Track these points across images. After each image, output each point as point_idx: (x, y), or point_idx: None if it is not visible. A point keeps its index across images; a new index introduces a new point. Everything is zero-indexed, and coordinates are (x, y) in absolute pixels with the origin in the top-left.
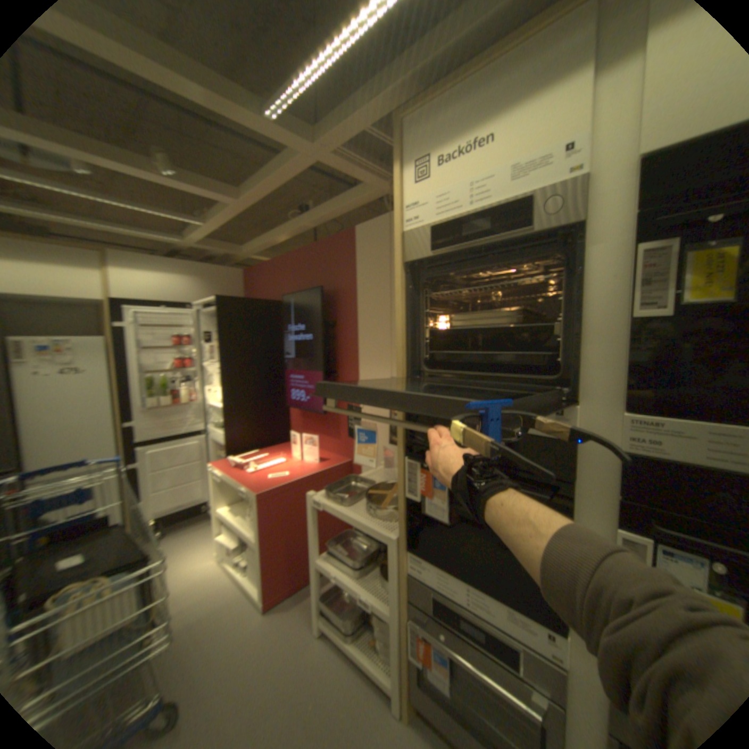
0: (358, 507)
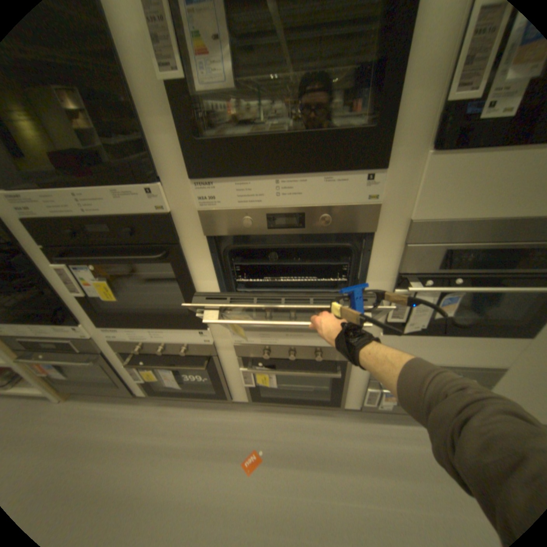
0: None
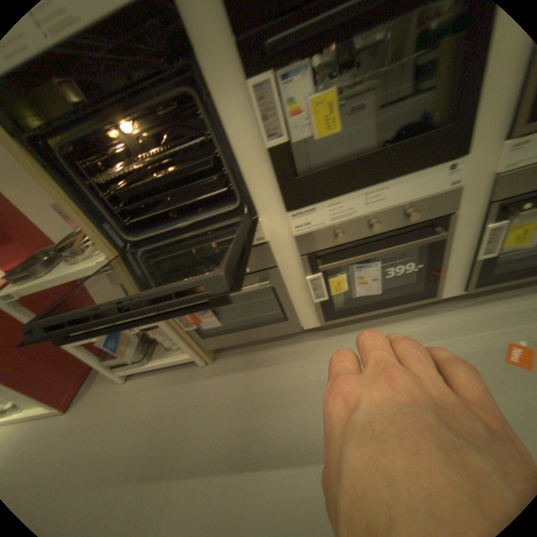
0: (59, 269)
